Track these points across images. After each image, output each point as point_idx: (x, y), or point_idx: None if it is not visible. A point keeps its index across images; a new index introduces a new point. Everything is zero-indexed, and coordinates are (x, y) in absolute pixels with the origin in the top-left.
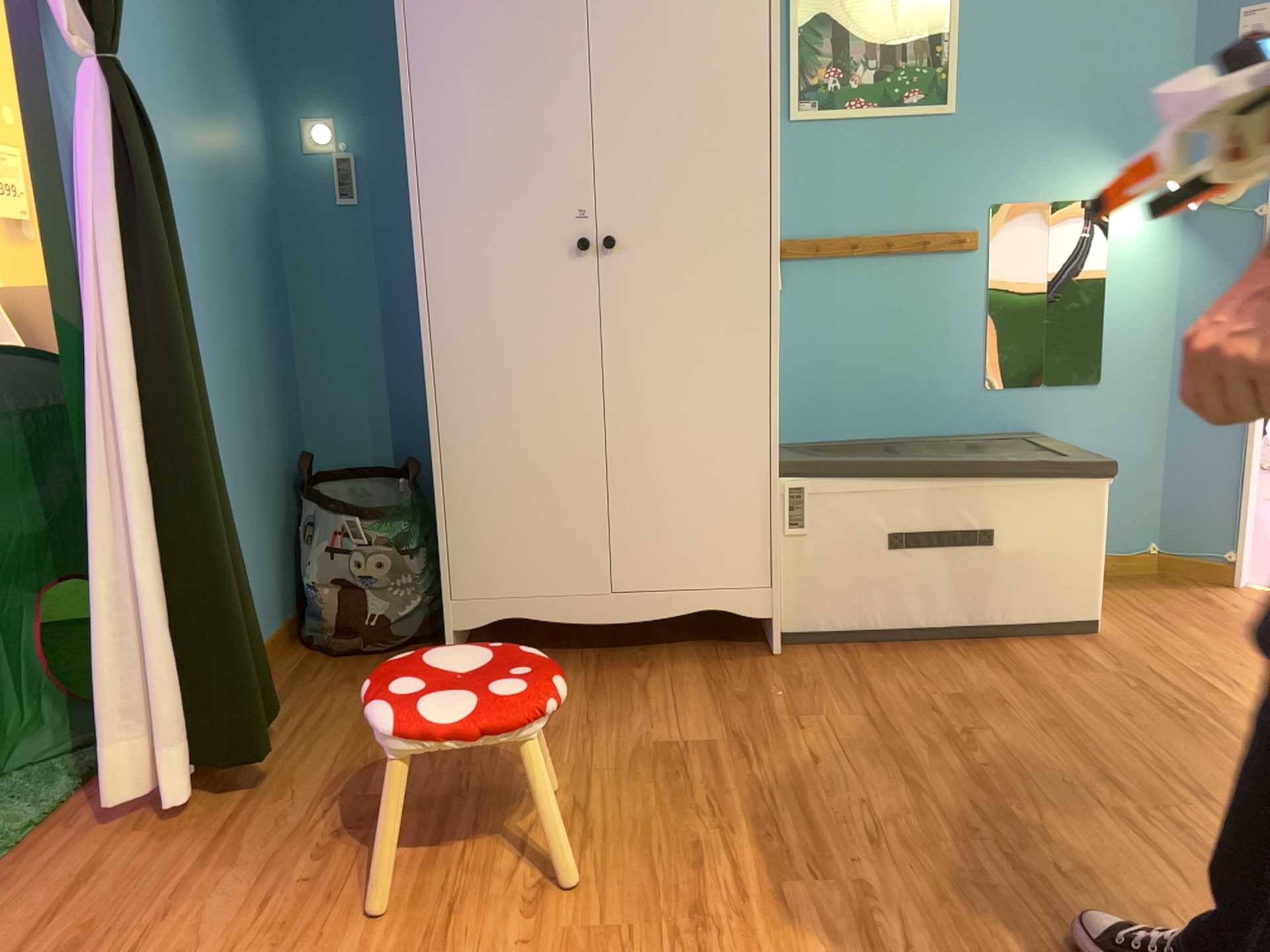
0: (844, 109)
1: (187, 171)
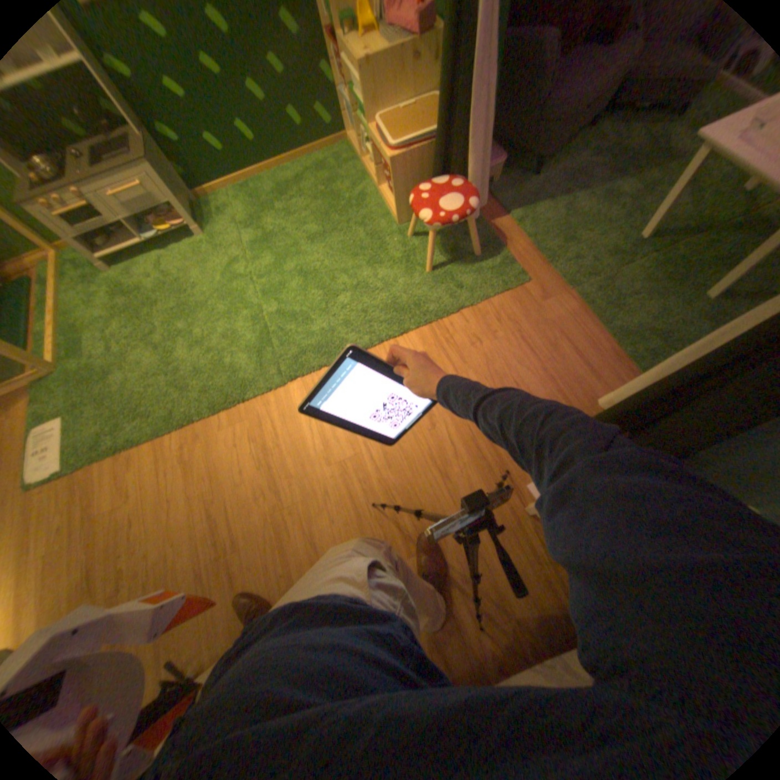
0: None
1: None
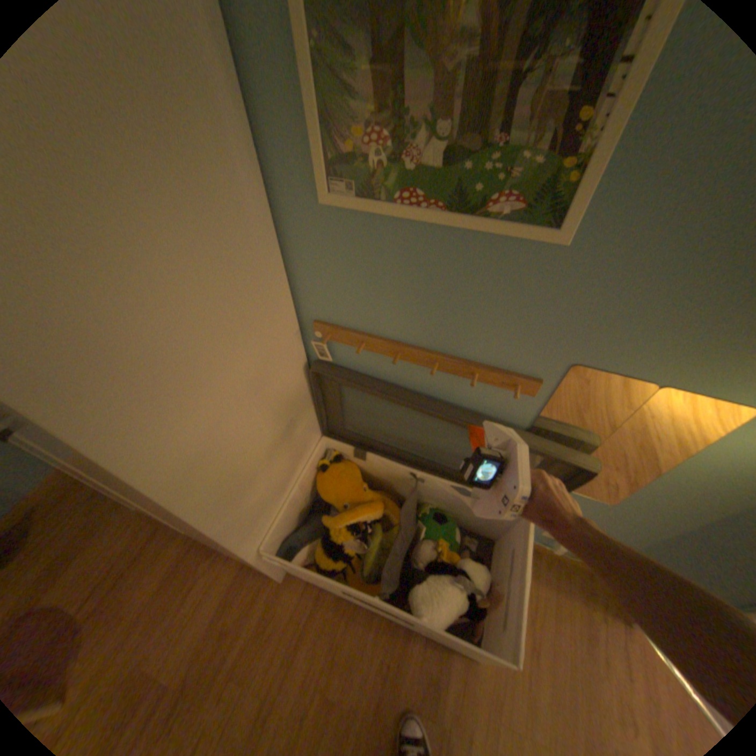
0: (395, 200)
1: None
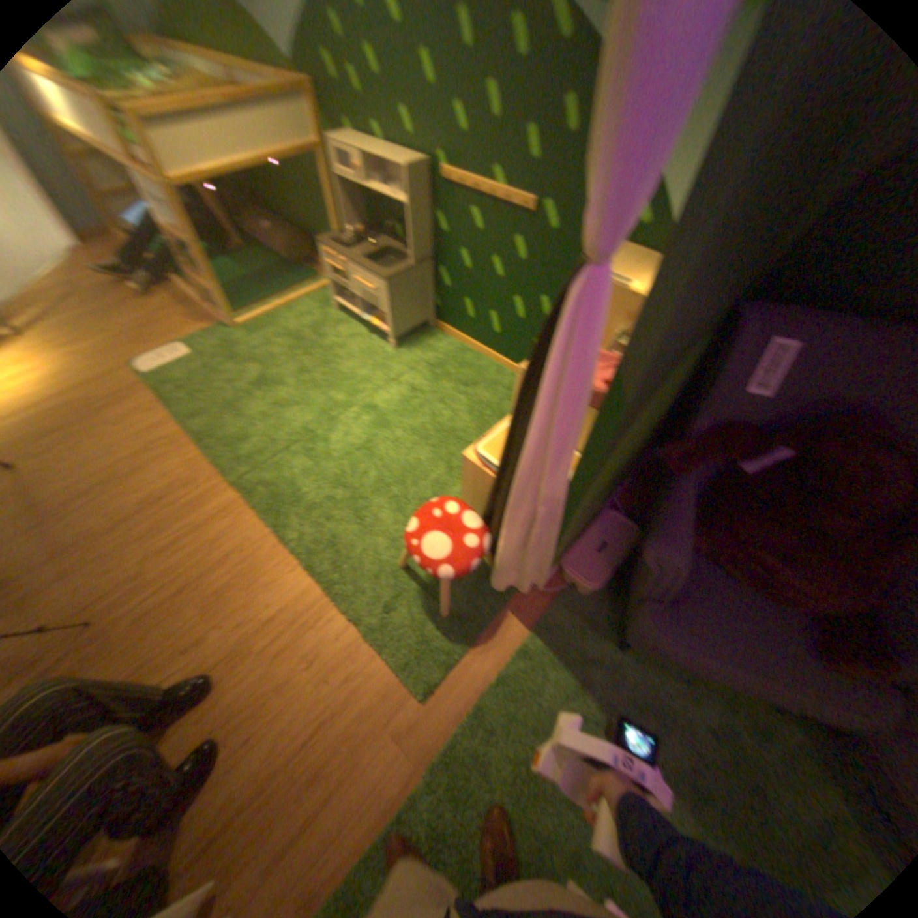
0: None
1: None
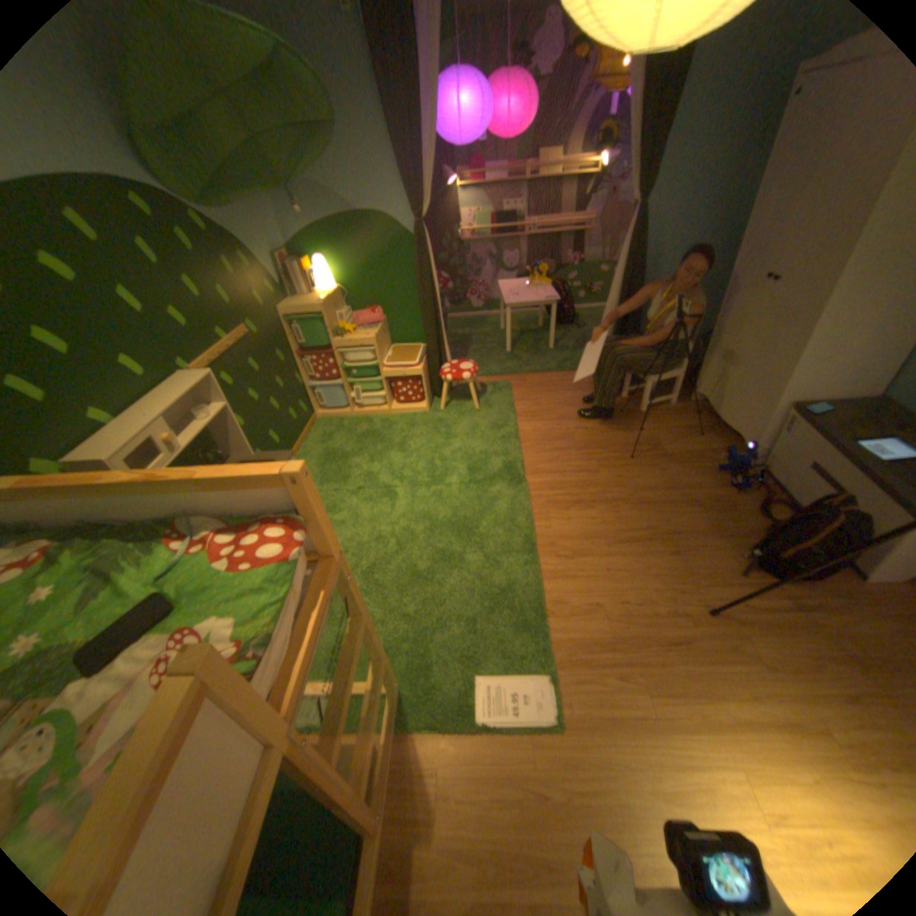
0: None
1: (703, 216)
